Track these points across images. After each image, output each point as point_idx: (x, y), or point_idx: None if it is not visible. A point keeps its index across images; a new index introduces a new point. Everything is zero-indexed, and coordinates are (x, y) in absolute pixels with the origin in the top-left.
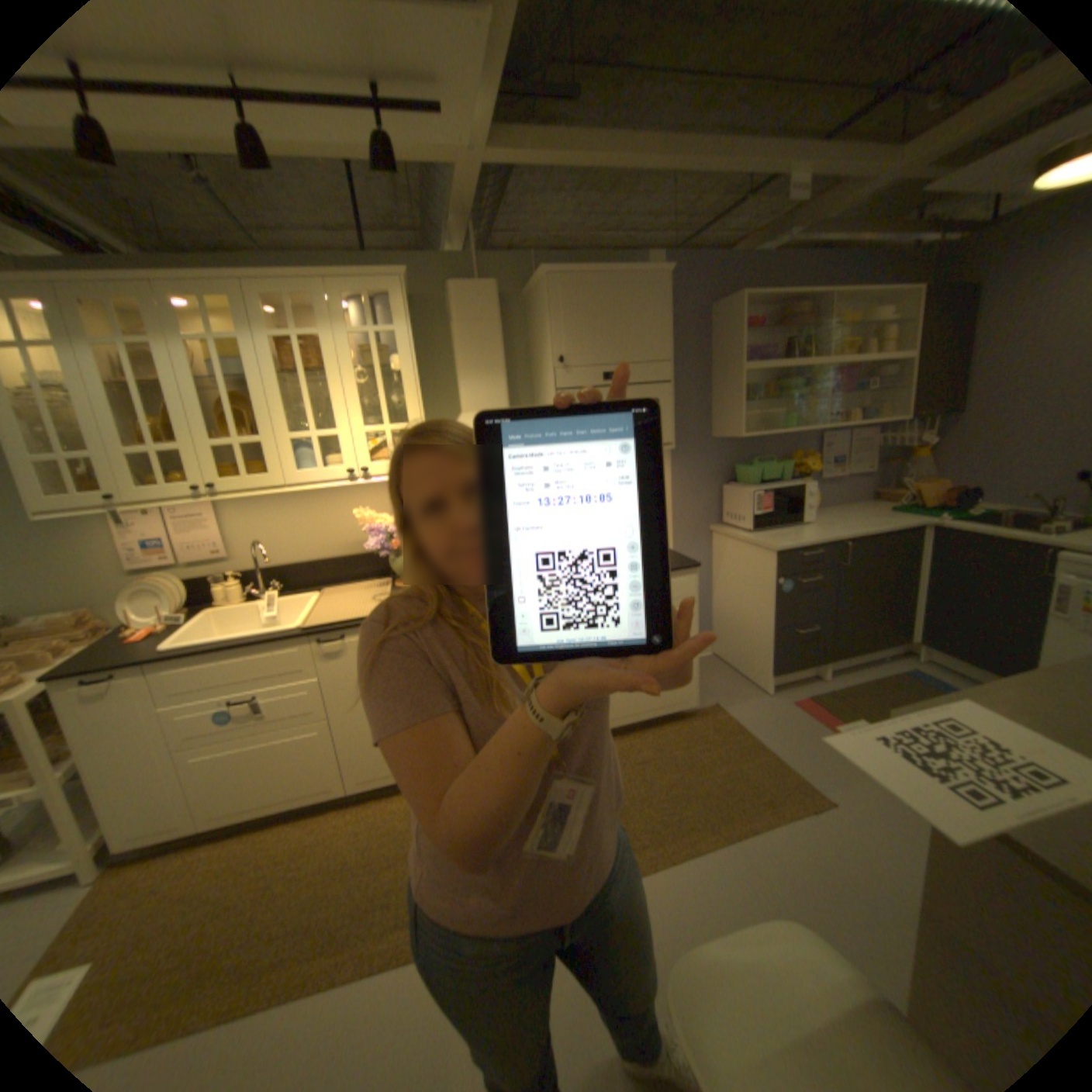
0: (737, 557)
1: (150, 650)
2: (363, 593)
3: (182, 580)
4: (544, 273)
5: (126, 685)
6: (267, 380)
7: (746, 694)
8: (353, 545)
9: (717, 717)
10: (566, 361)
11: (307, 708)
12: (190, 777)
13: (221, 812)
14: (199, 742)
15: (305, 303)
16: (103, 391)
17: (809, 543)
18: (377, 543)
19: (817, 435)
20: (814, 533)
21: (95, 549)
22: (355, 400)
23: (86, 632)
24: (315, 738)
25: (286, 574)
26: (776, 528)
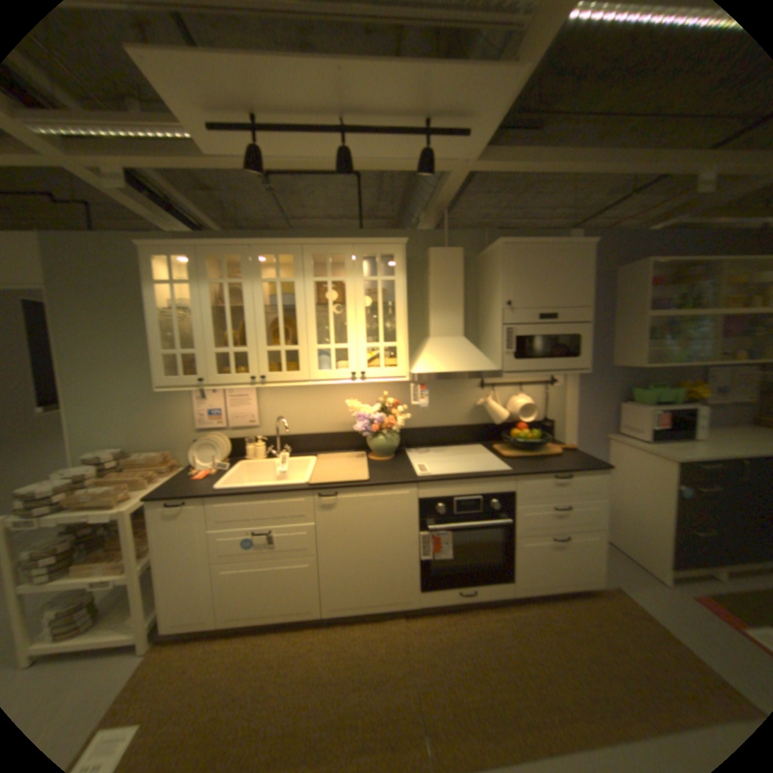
0: (634, 462)
1: (207, 487)
2: (345, 461)
3: (228, 439)
4: (500, 243)
5: (189, 510)
6: (307, 309)
7: (643, 582)
8: (339, 424)
9: (621, 600)
10: (511, 304)
11: (303, 544)
12: (216, 584)
13: (232, 615)
14: (227, 559)
15: (332, 260)
16: (208, 311)
17: (708, 458)
18: (360, 425)
19: (701, 369)
20: (709, 450)
21: (179, 412)
22: (361, 325)
23: (165, 467)
24: (304, 569)
25: (292, 441)
26: (670, 442)
